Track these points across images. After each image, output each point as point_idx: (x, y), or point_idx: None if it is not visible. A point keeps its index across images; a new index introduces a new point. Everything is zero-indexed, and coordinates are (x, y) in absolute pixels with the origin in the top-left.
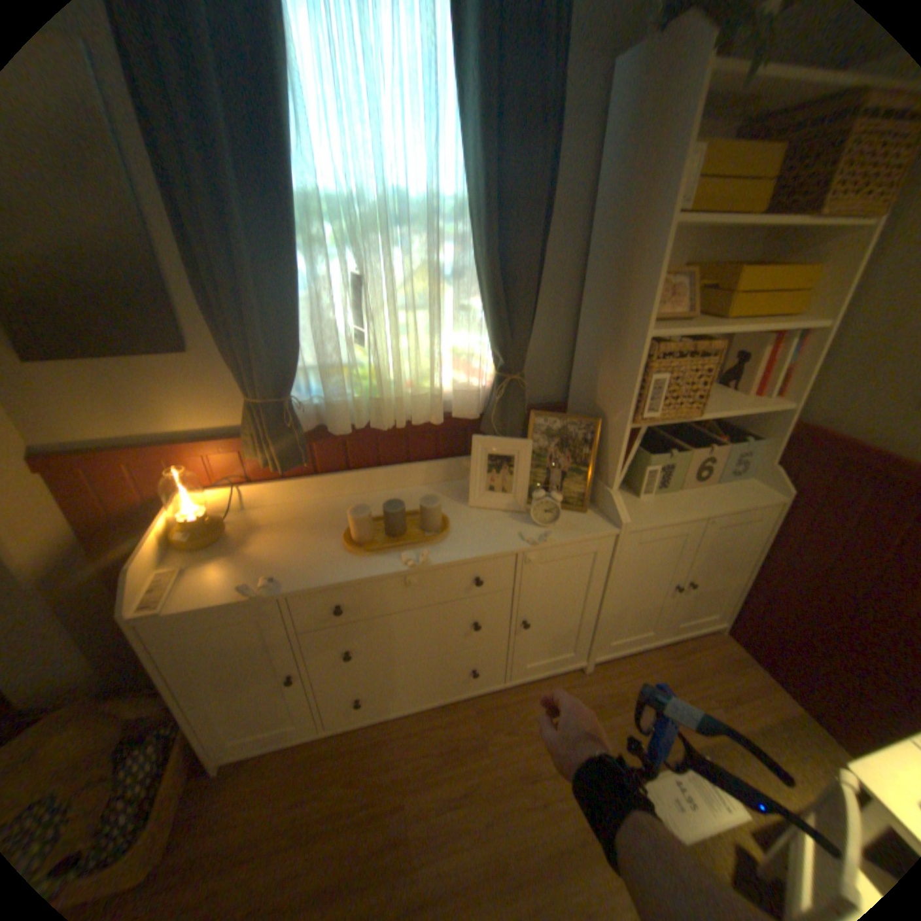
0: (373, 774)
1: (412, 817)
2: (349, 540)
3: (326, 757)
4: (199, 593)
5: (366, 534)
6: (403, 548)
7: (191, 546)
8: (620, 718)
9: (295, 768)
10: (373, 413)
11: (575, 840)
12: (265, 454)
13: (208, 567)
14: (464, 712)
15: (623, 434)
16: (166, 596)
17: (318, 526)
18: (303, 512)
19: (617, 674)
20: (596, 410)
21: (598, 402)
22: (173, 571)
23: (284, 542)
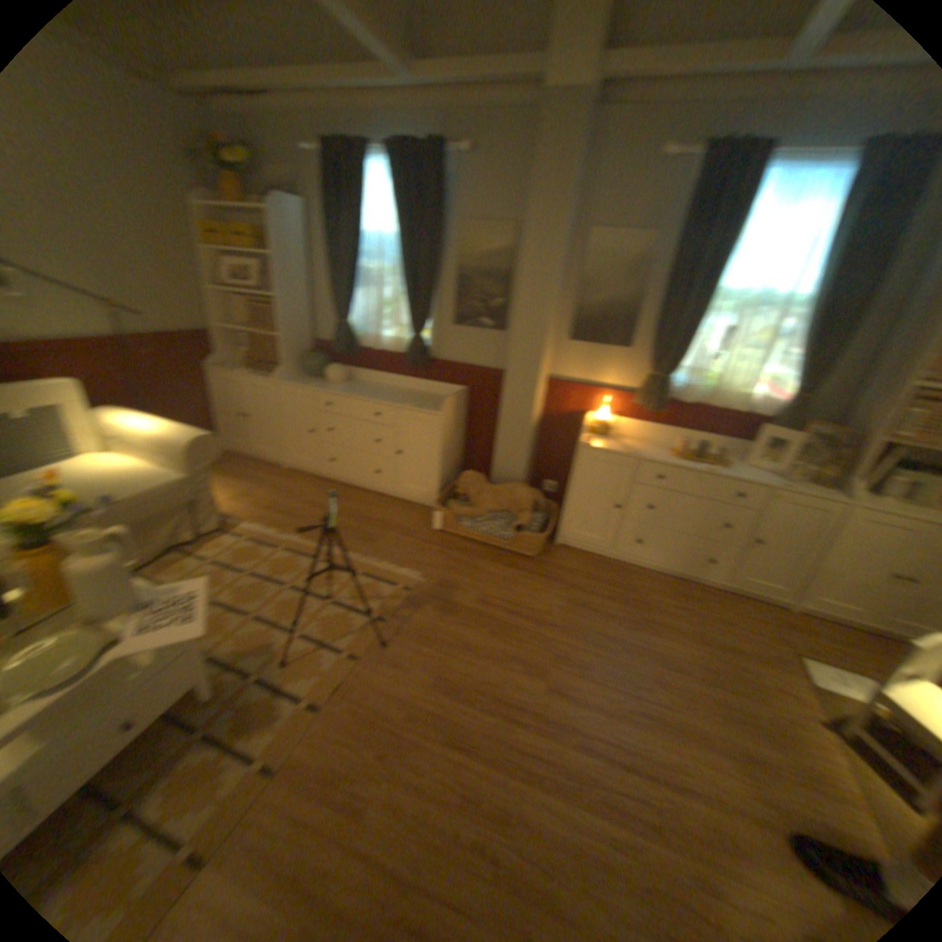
0: (635, 580)
1: (654, 601)
2: (672, 453)
3: (610, 564)
4: (606, 446)
5: (684, 451)
6: (703, 464)
7: (599, 431)
8: (809, 638)
9: (594, 560)
10: (707, 398)
11: (751, 652)
12: (644, 402)
13: (606, 441)
14: (693, 586)
15: (876, 443)
16: (594, 442)
17: (655, 445)
18: (646, 439)
19: (818, 624)
20: (863, 430)
21: (866, 425)
22: (593, 436)
23: (639, 444)
